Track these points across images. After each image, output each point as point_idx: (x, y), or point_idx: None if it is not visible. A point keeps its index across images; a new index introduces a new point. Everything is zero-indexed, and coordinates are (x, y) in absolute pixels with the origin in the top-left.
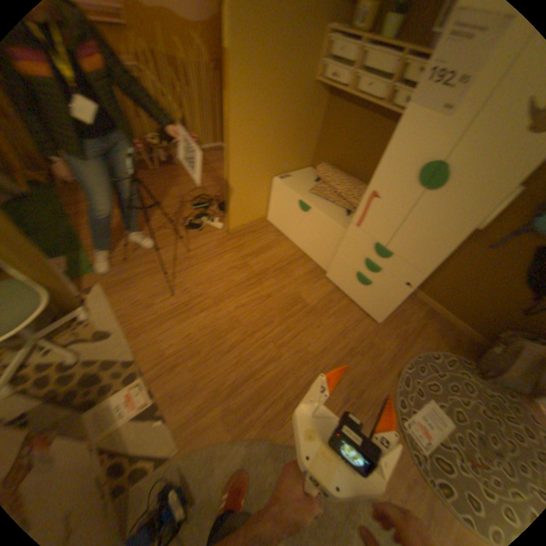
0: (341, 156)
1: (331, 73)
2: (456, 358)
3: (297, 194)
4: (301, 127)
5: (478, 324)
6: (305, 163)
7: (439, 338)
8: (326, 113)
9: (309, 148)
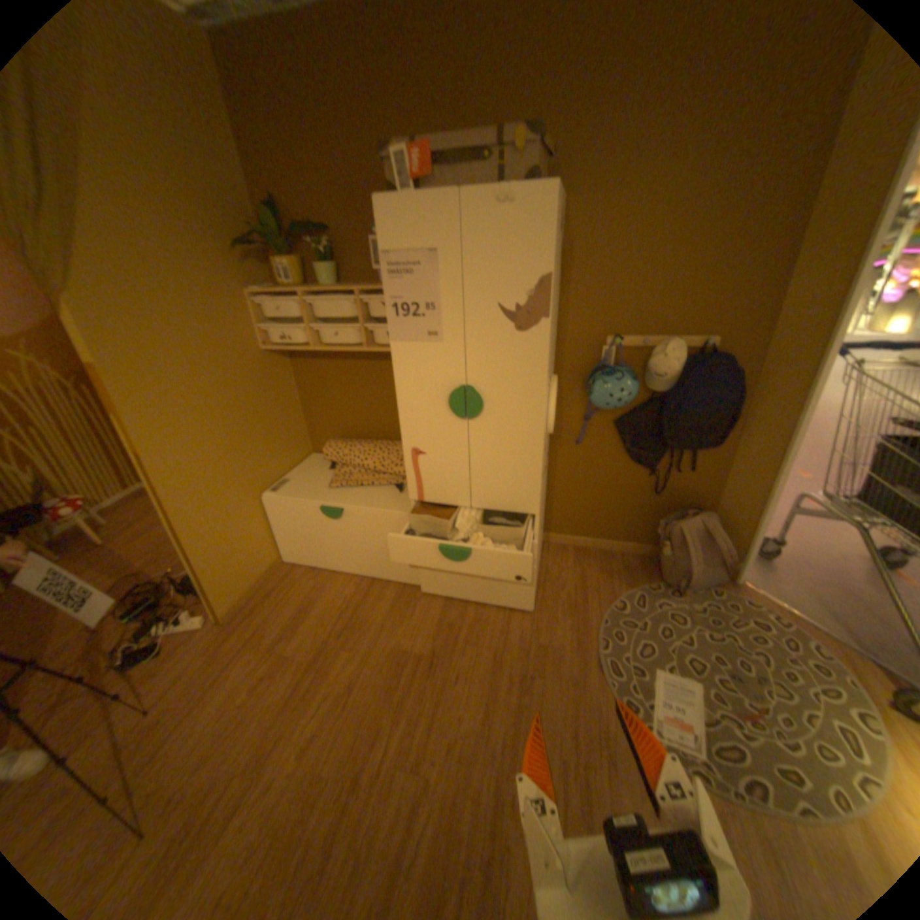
0: (349, 421)
1: (278, 336)
2: (640, 591)
3: (313, 500)
4: (271, 410)
5: (630, 534)
6: (304, 451)
7: (607, 578)
8: (299, 380)
9: (298, 430)
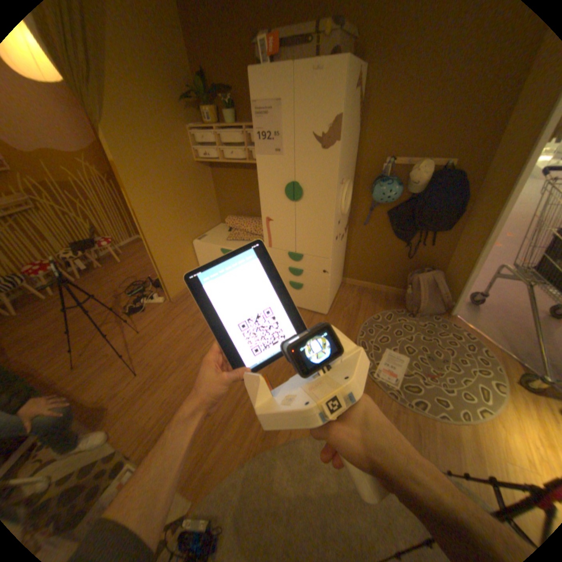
0: (240, 206)
1: (203, 154)
2: (390, 312)
3: (217, 245)
4: (199, 196)
5: (392, 282)
6: (216, 222)
7: (373, 304)
8: (215, 181)
9: (214, 209)
